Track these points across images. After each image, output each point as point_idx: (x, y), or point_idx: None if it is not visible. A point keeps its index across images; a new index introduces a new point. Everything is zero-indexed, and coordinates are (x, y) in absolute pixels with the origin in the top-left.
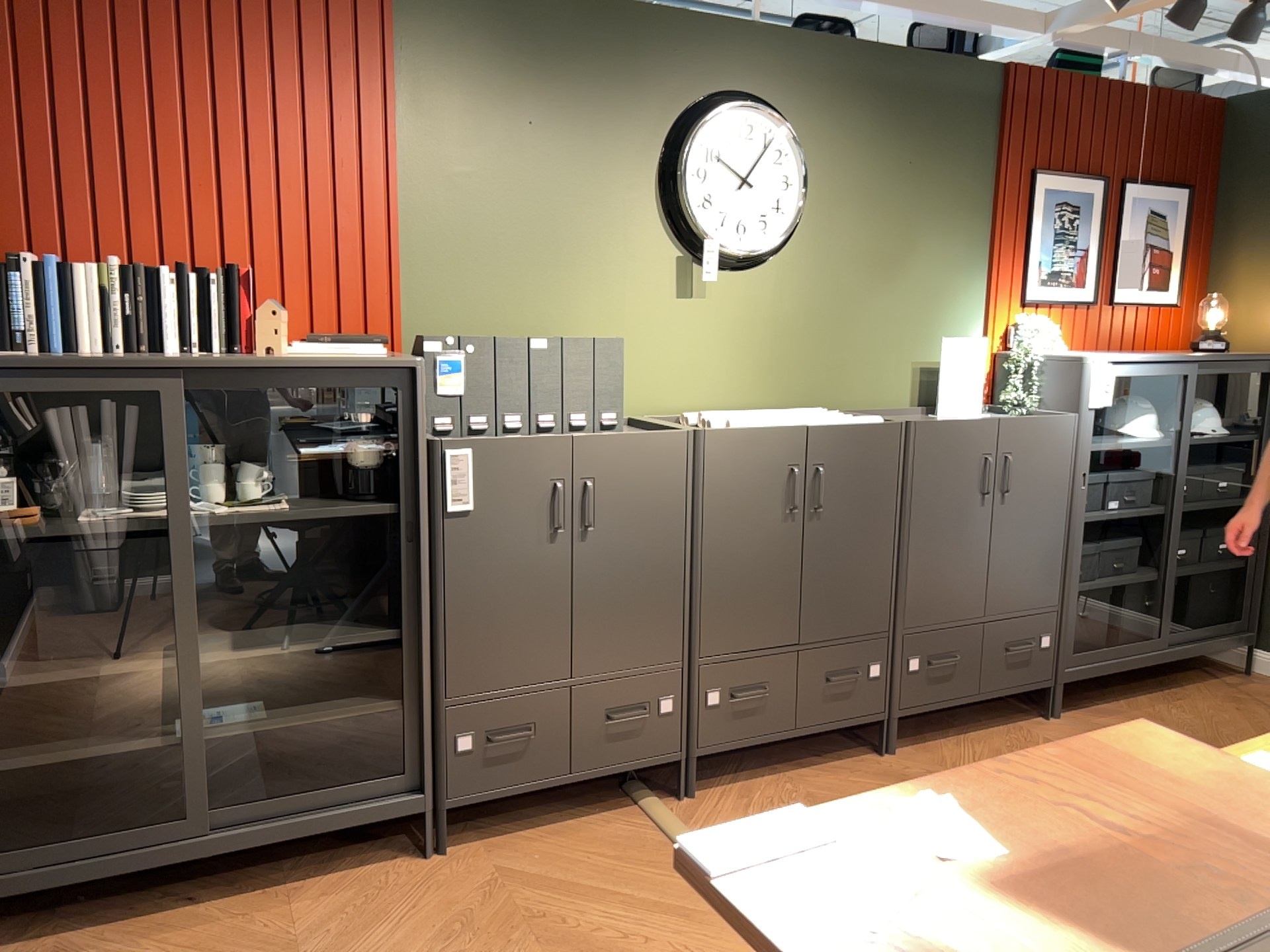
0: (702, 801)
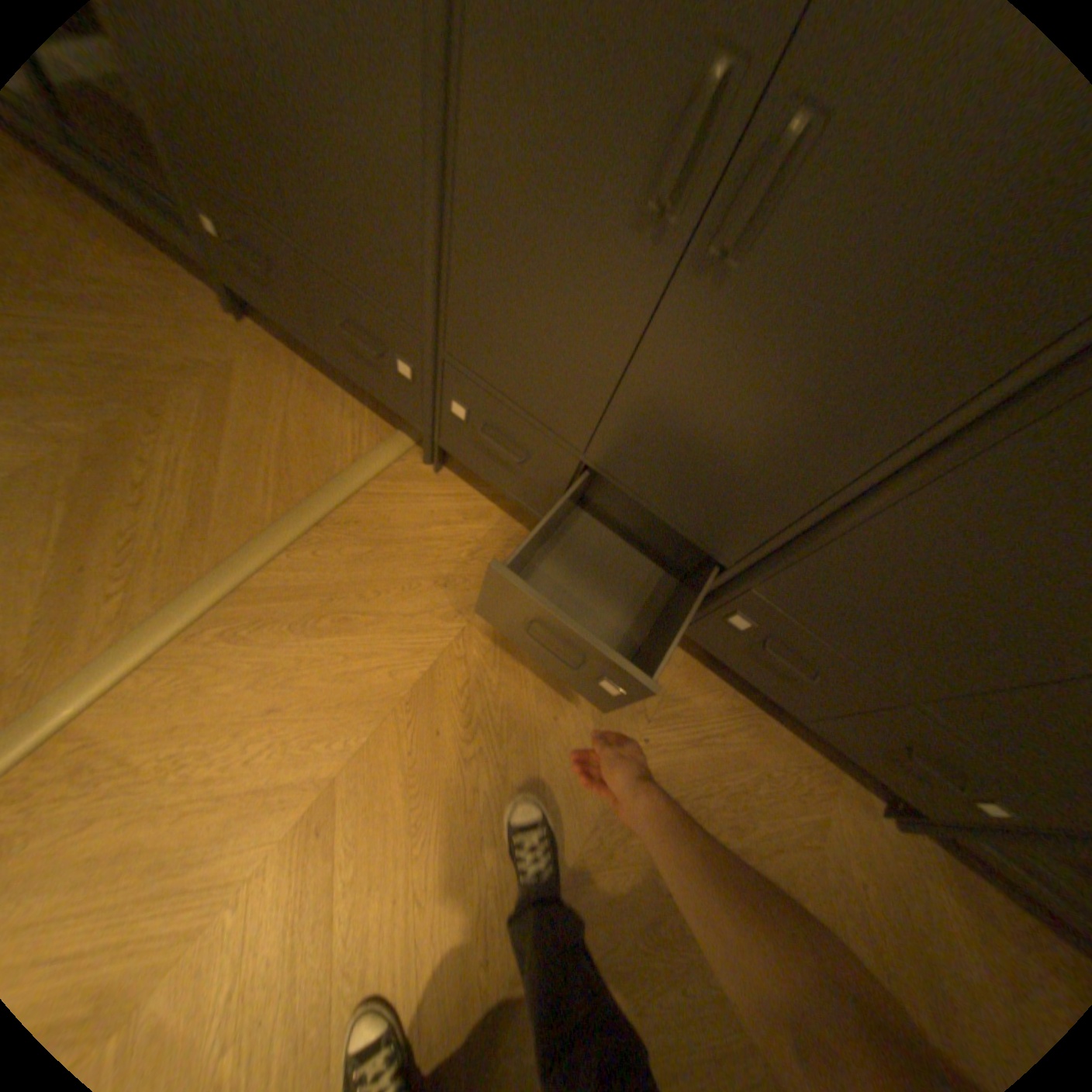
0: (438, 482)
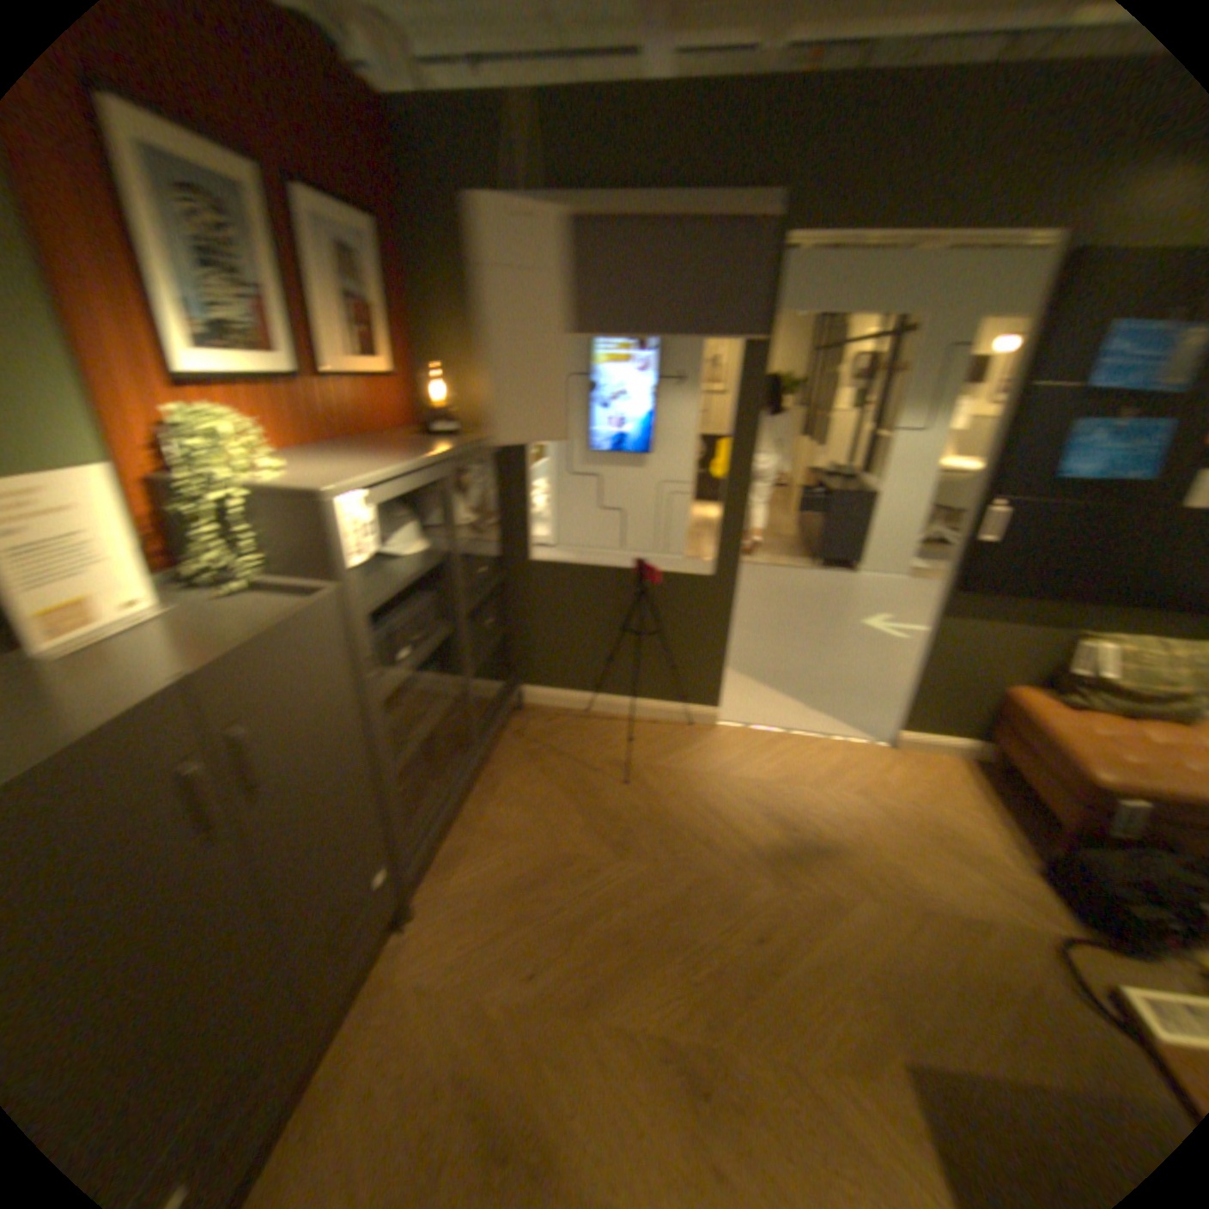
0: None
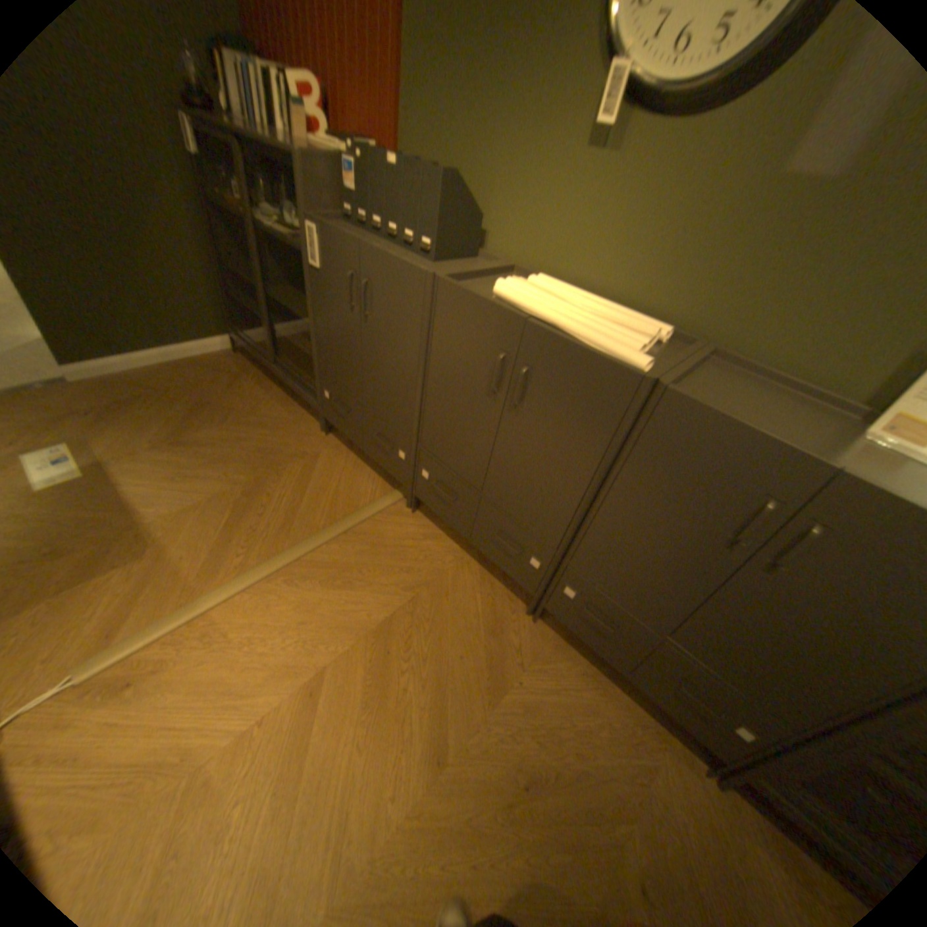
0: (413, 517)
